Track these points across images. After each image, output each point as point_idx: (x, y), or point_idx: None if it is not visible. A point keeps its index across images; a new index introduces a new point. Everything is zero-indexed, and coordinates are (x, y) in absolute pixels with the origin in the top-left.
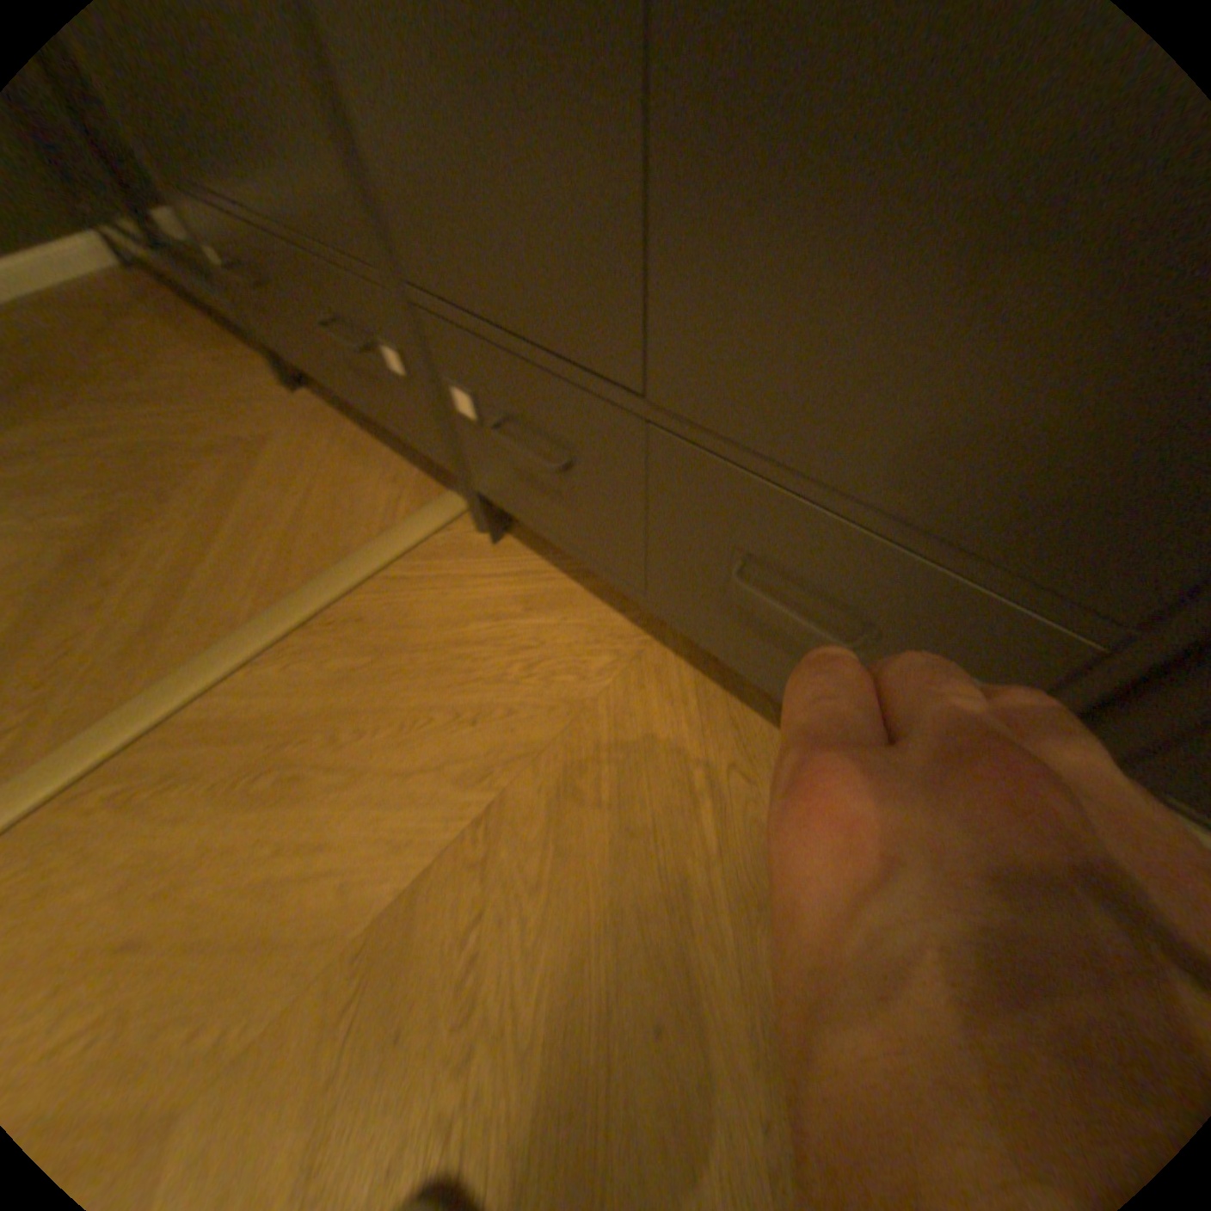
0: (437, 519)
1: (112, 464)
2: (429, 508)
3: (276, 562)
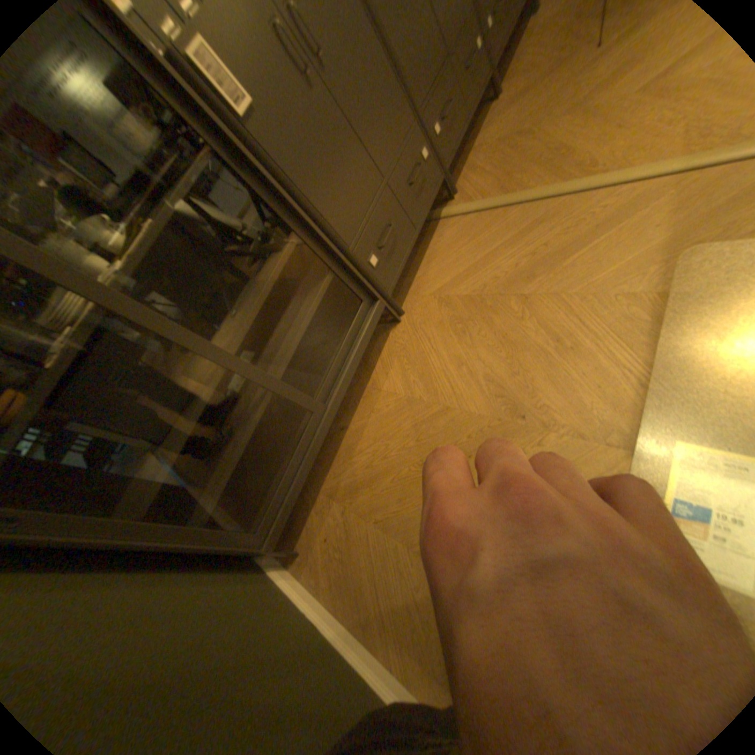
0: (454, 206)
1: (475, 334)
2: (450, 215)
3: (493, 226)
